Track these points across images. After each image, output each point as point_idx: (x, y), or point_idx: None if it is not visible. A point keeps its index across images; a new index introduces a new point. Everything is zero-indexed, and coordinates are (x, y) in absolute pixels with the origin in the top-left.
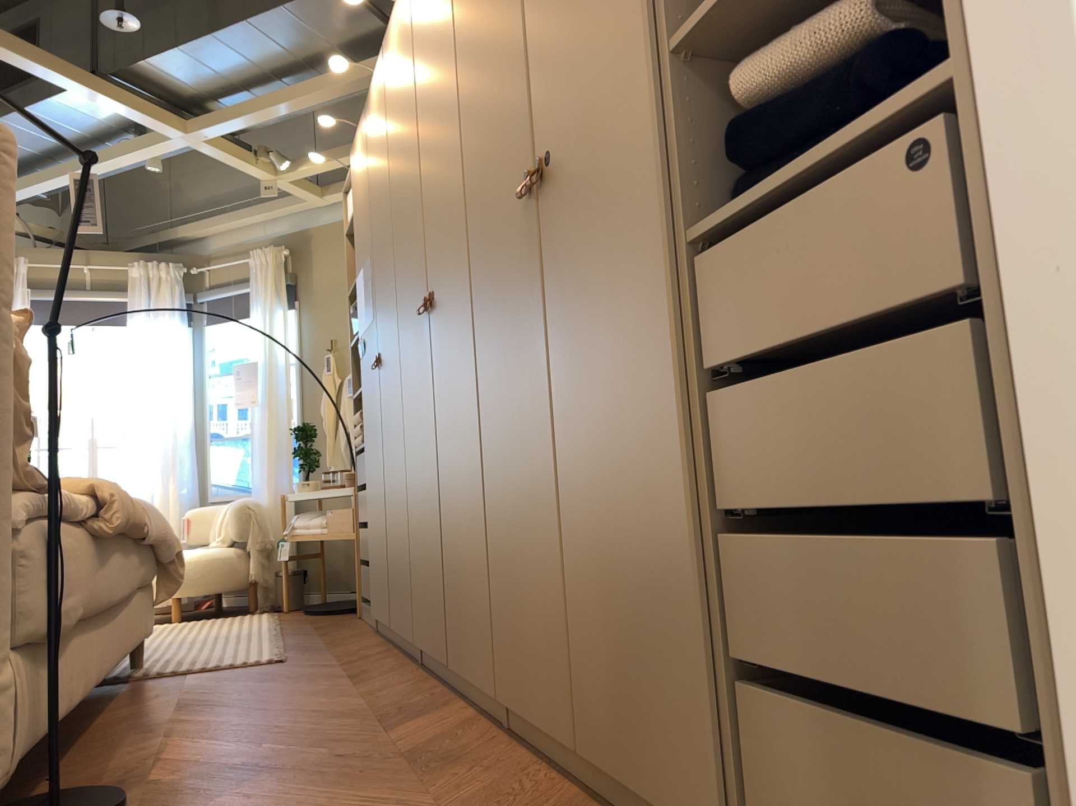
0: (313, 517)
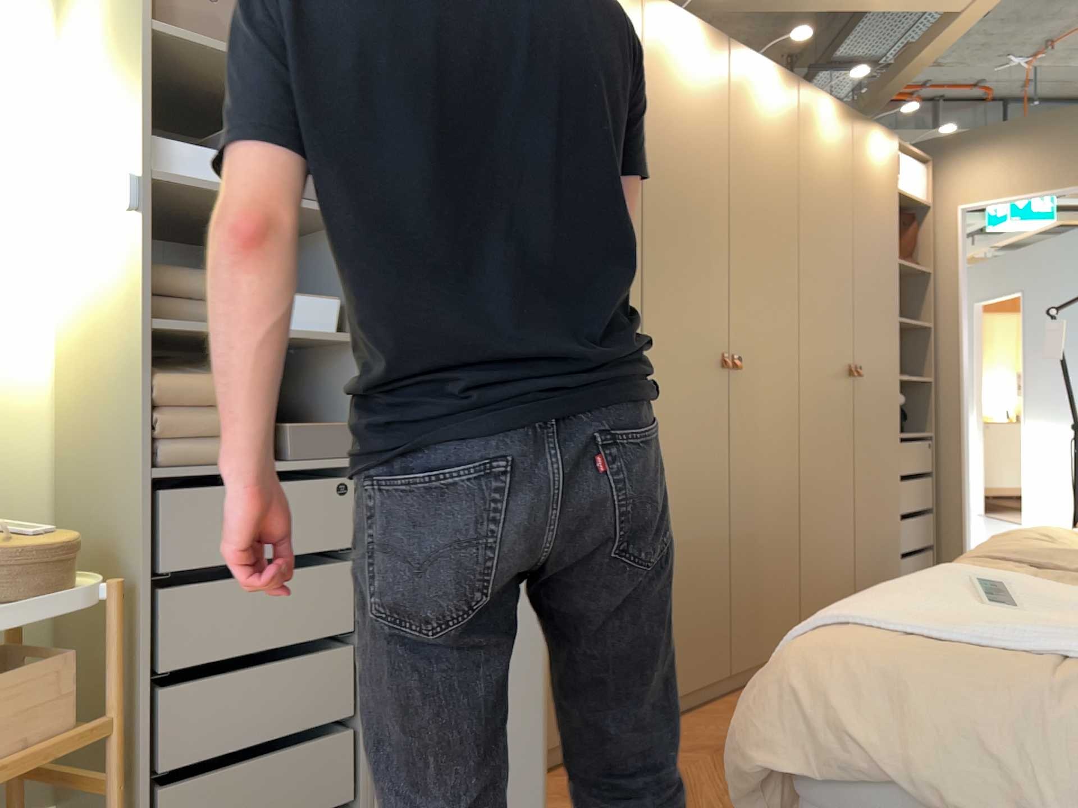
0: None
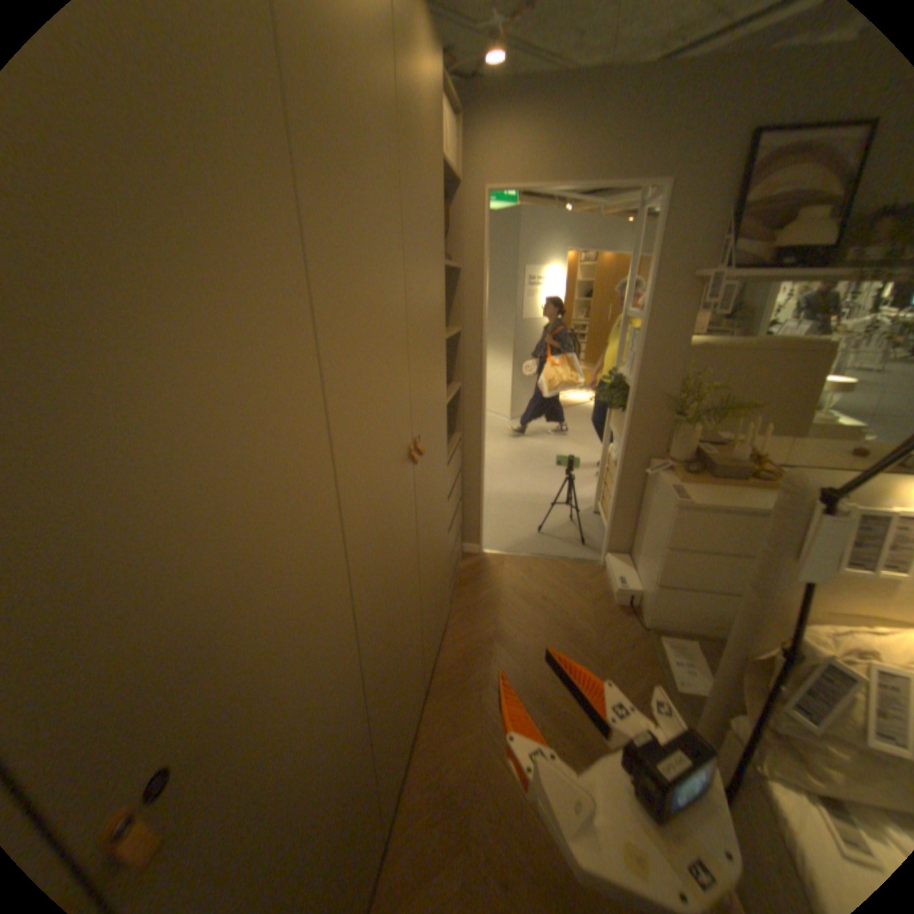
0: None
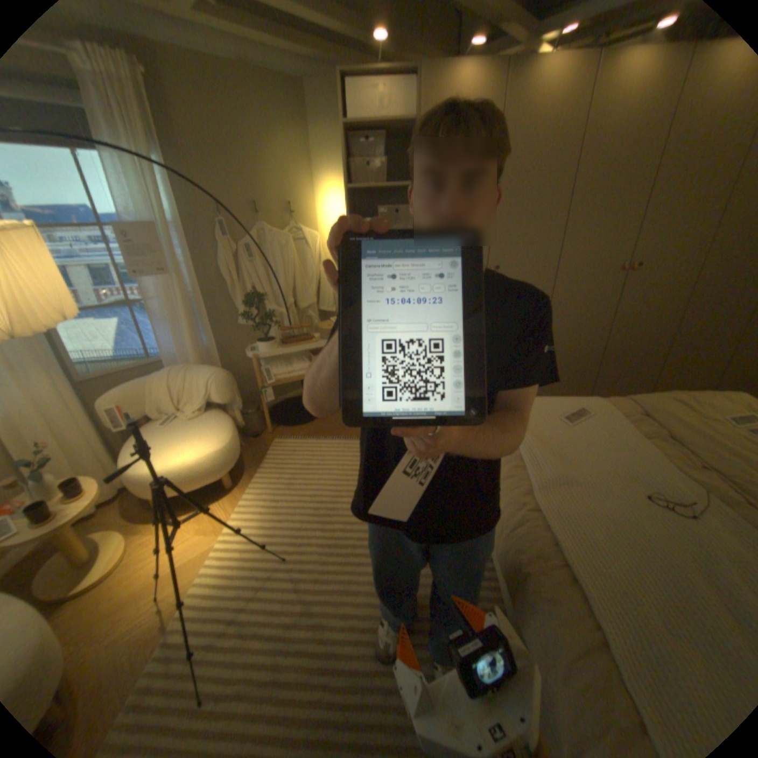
0: (284, 368)
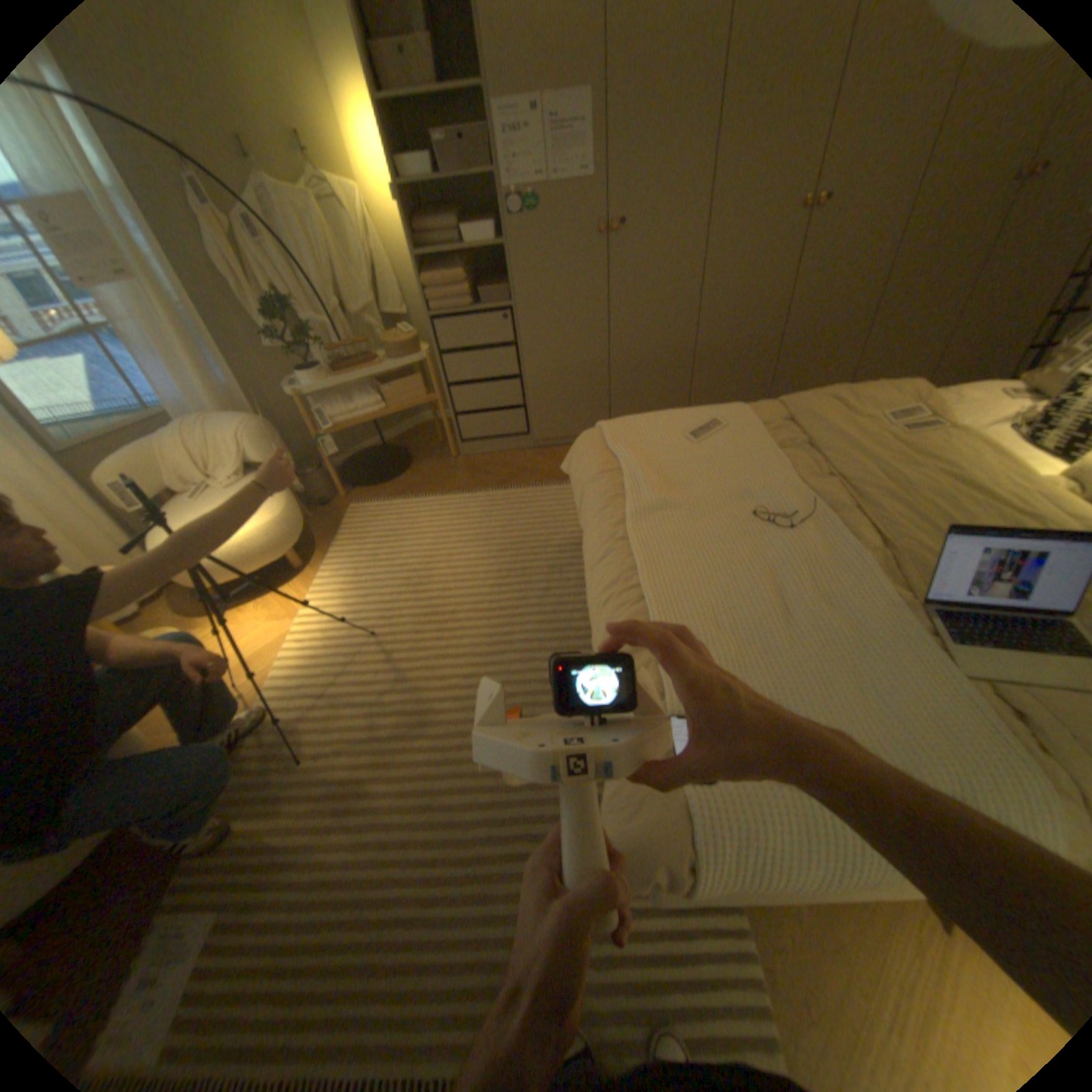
0: (343, 406)
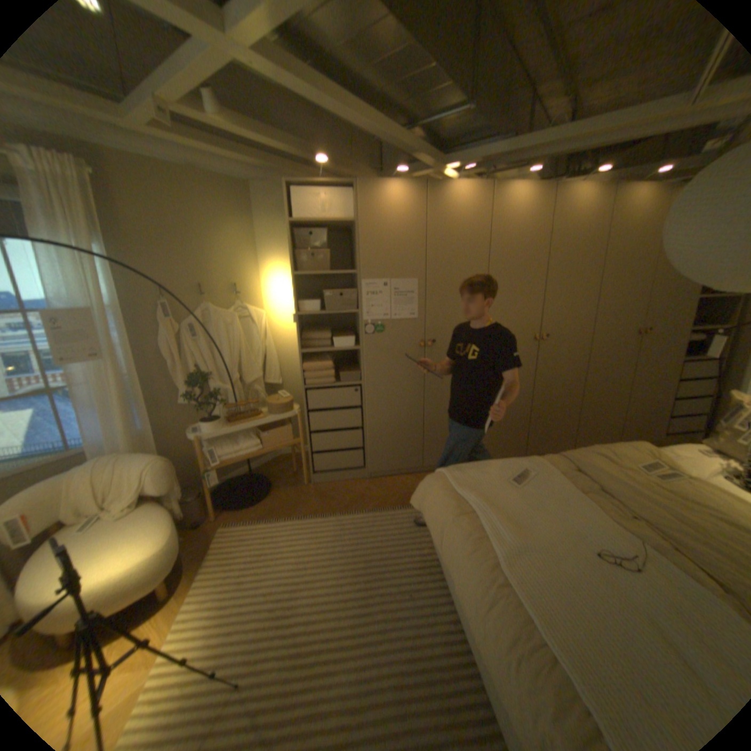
0: (230, 448)
